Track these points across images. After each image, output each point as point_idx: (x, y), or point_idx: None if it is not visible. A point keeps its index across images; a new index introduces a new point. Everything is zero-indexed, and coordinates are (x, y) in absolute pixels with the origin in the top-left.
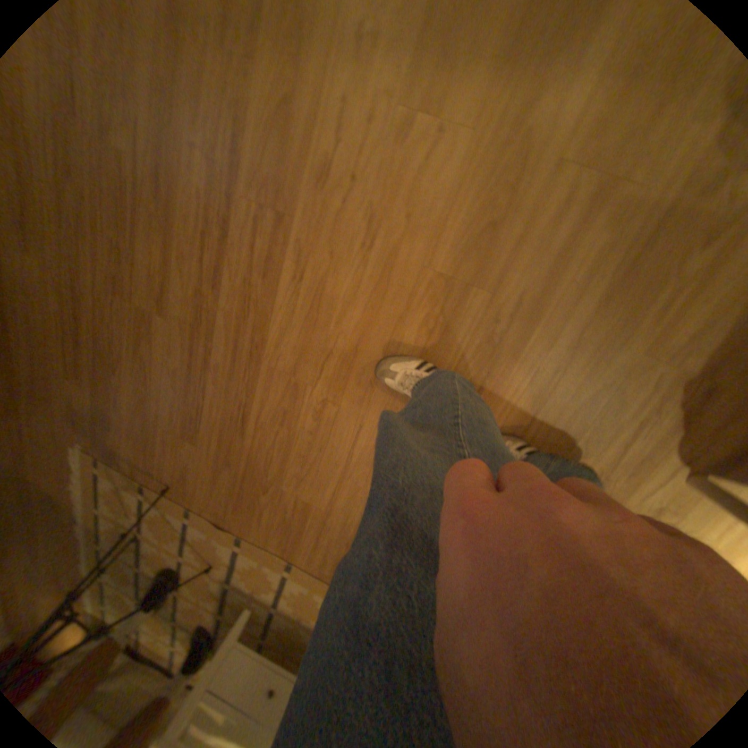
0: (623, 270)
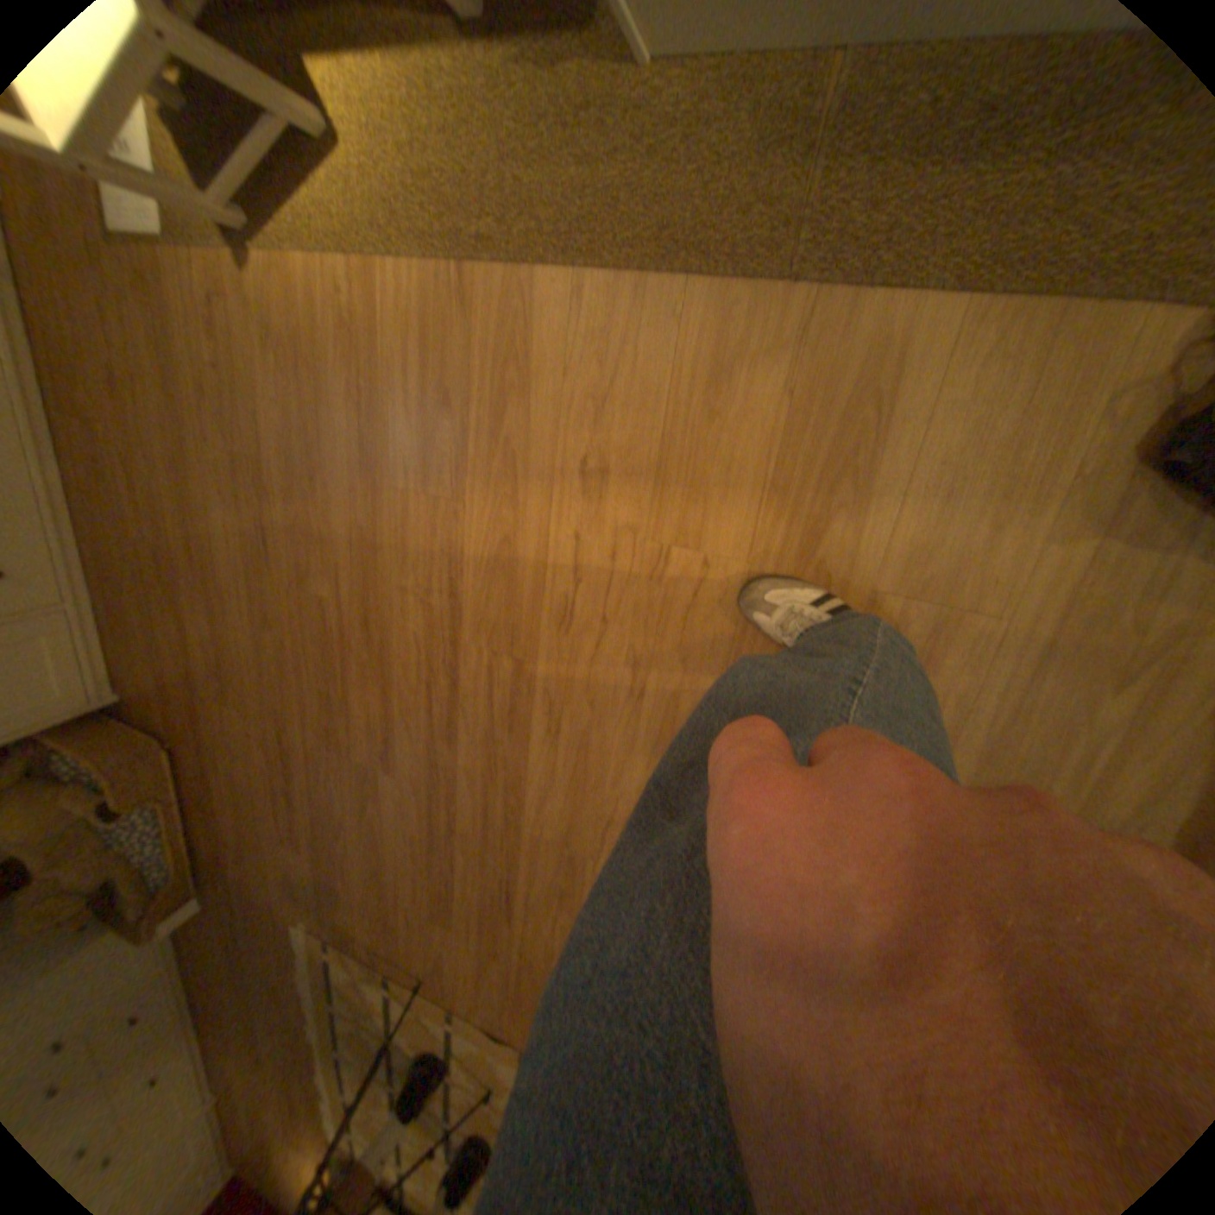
0: (1003, 717)
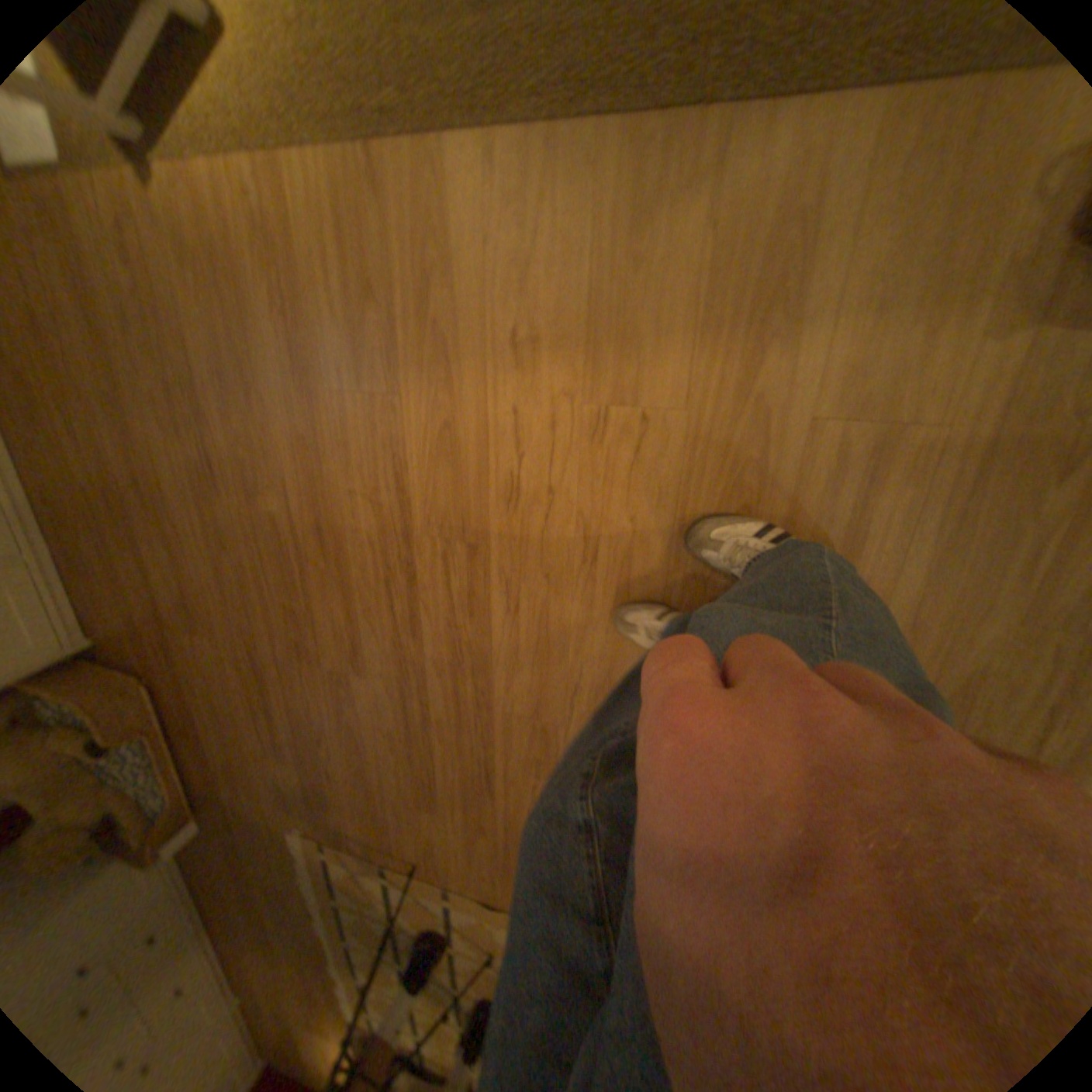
0: (948, 524)
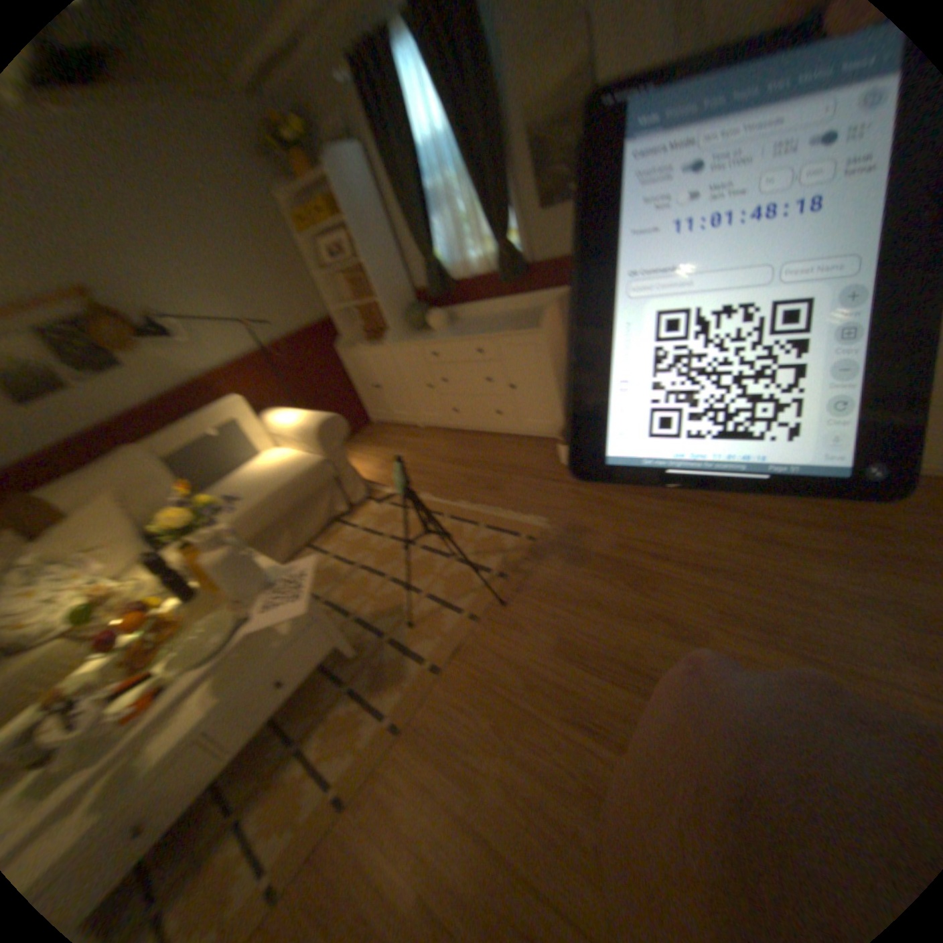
0: None
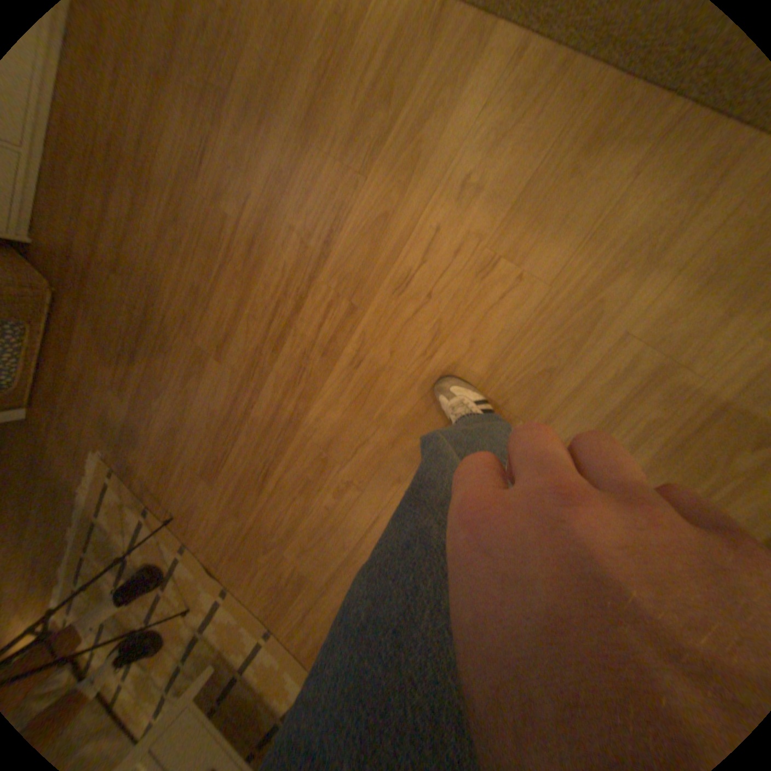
0: (670, 447)
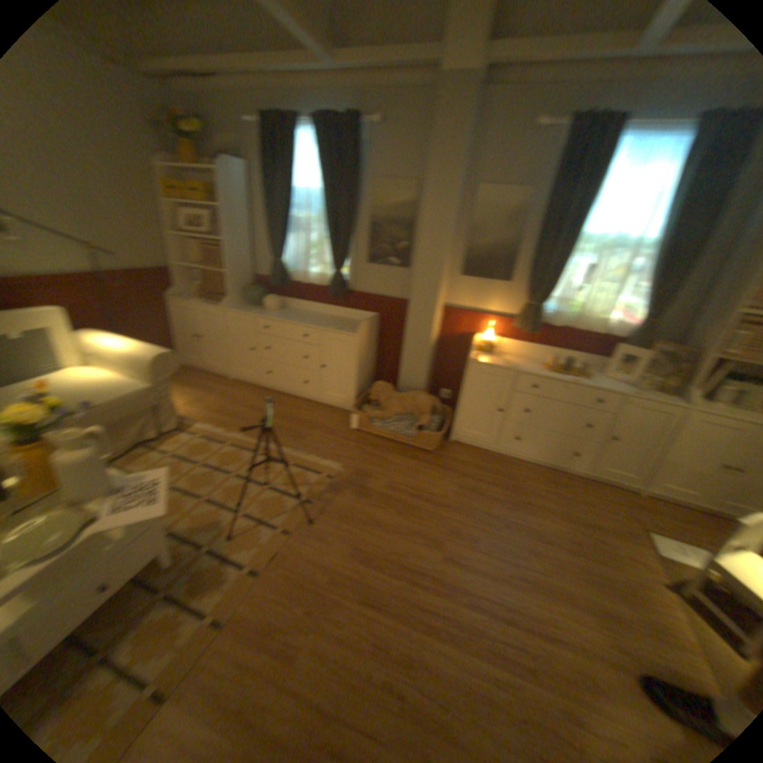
0: None
